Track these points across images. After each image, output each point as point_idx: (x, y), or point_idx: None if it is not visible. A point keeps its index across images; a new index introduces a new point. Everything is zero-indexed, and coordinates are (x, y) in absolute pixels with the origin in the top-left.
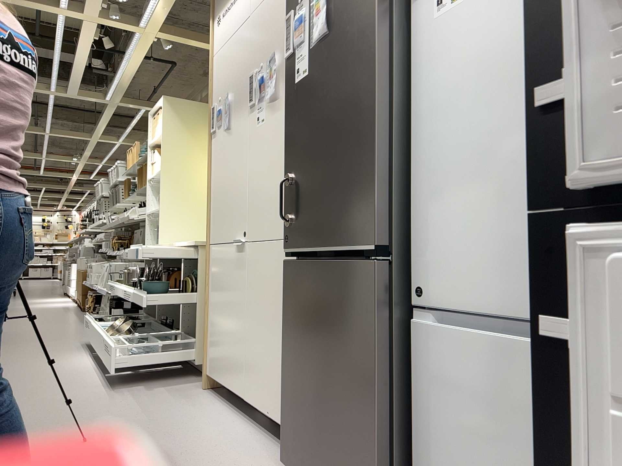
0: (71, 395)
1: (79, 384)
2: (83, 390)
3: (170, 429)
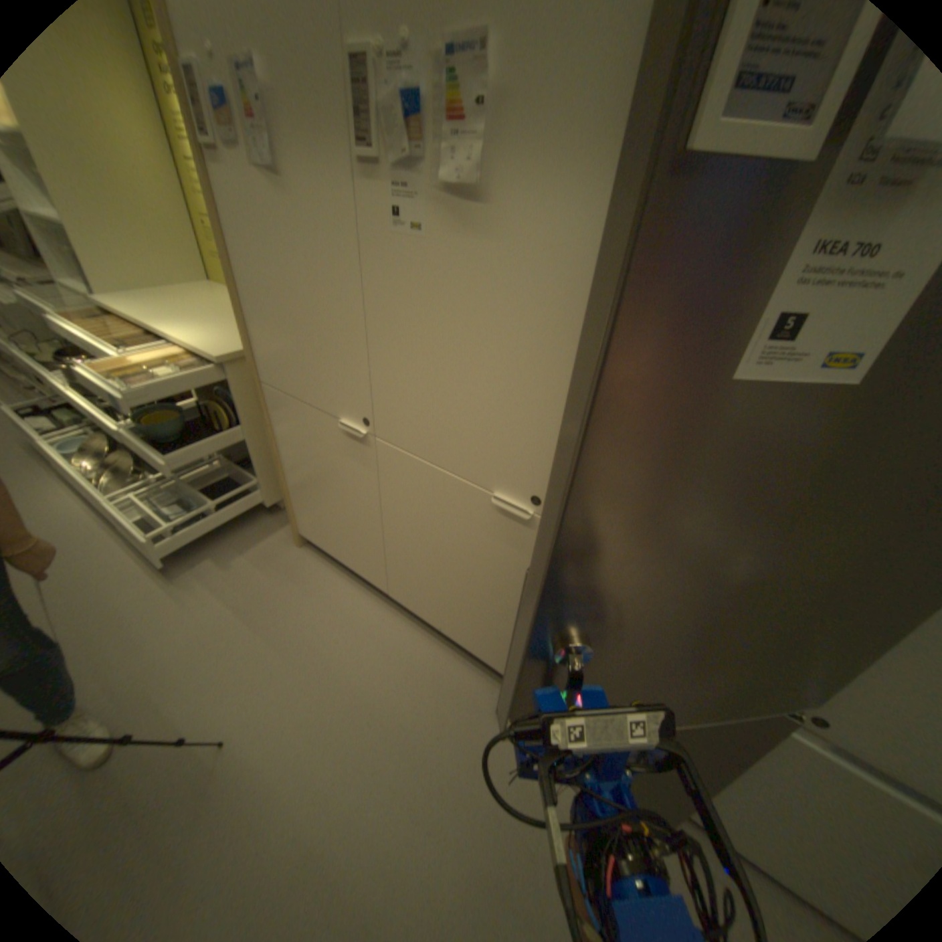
0: (111, 615)
1: (101, 578)
2: (121, 593)
3: (313, 661)
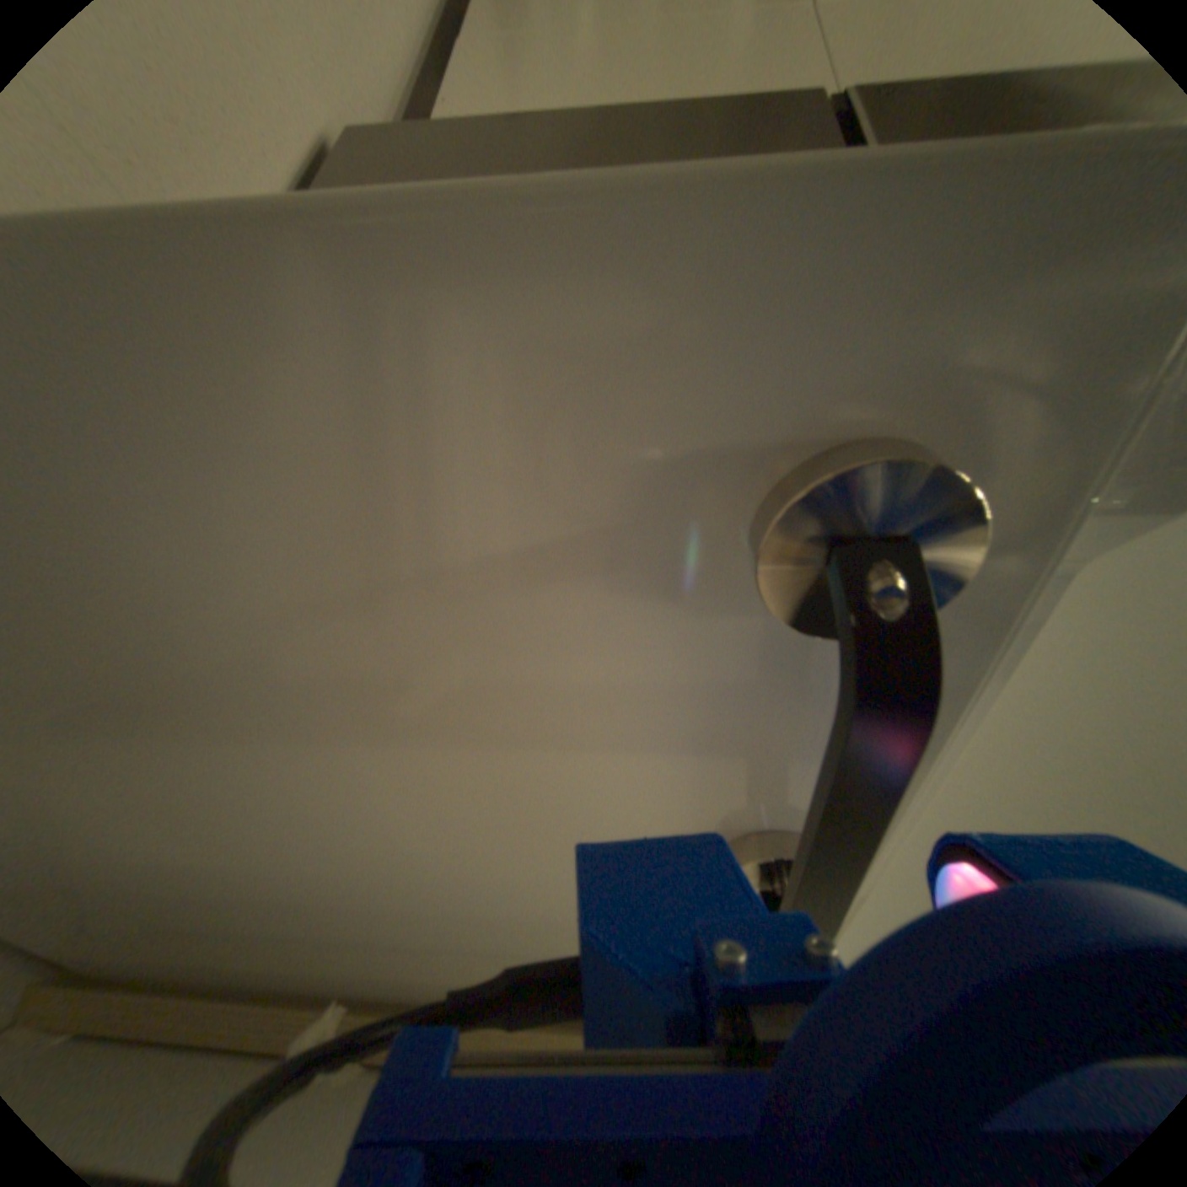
0: None
1: None
2: None
3: None
